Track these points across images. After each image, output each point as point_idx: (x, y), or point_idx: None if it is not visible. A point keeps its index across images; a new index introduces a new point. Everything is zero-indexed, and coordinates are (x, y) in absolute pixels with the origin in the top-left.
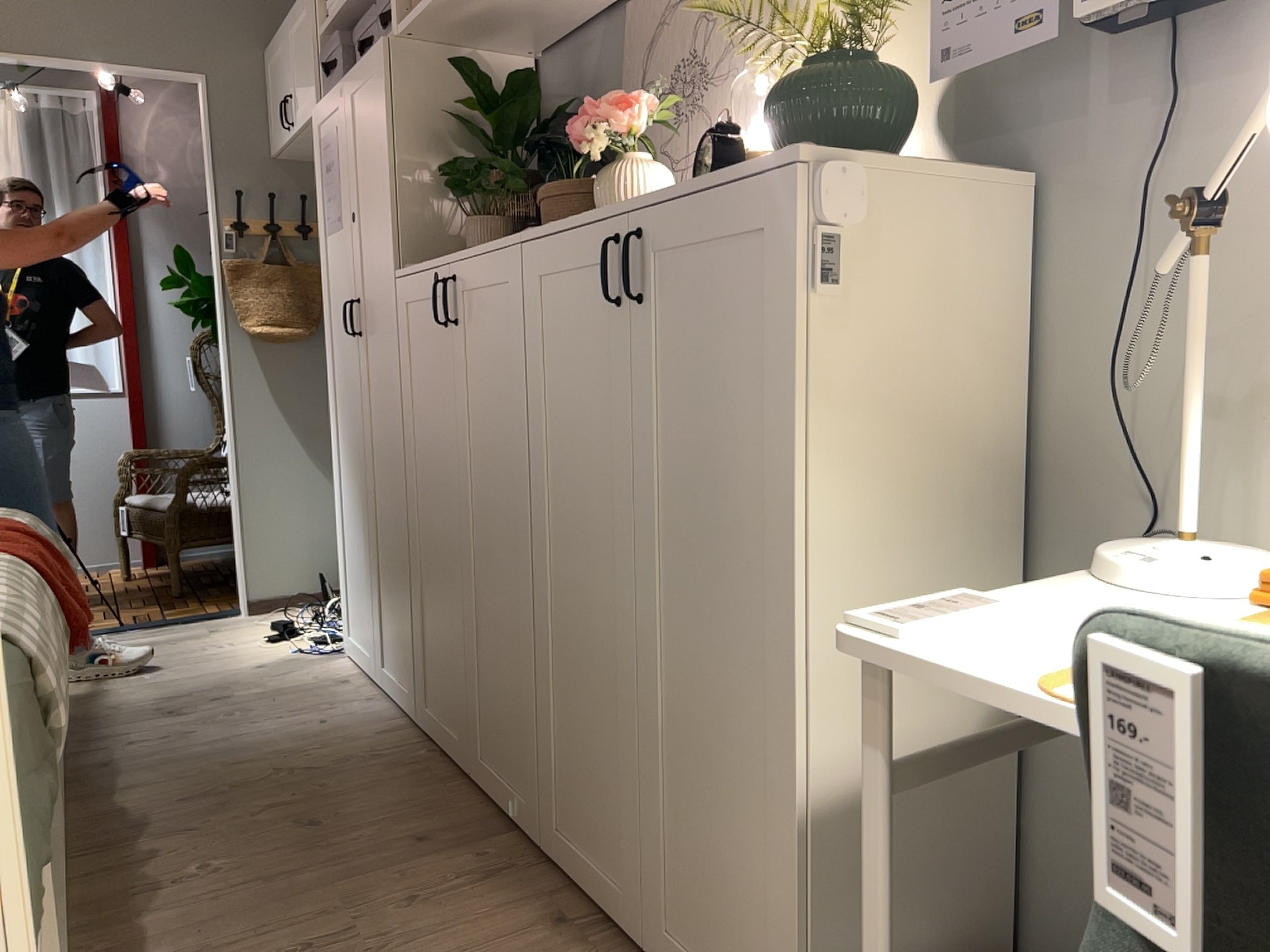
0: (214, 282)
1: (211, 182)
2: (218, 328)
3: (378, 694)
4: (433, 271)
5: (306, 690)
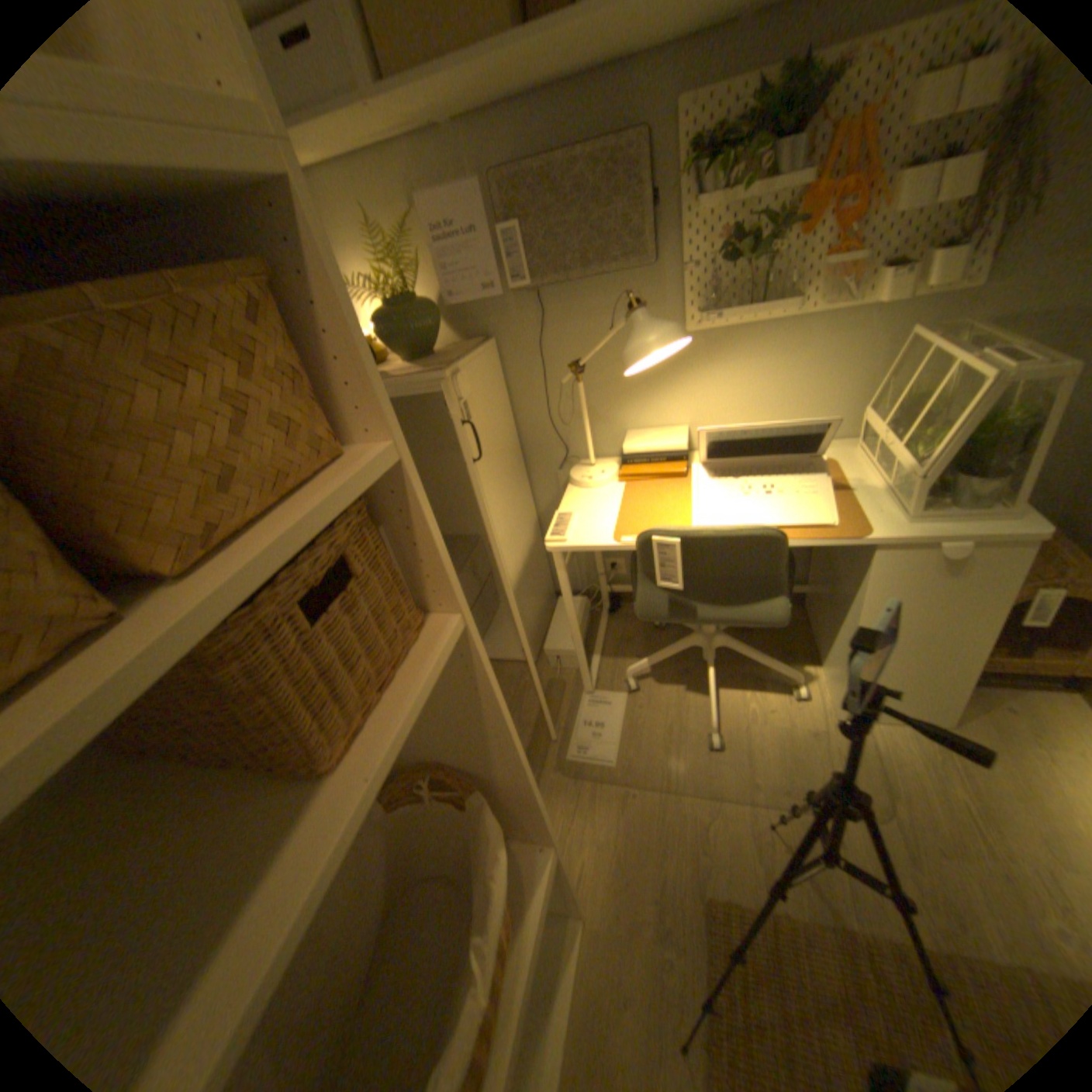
0: None
1: None
2: None
3: None
4: None
5: None
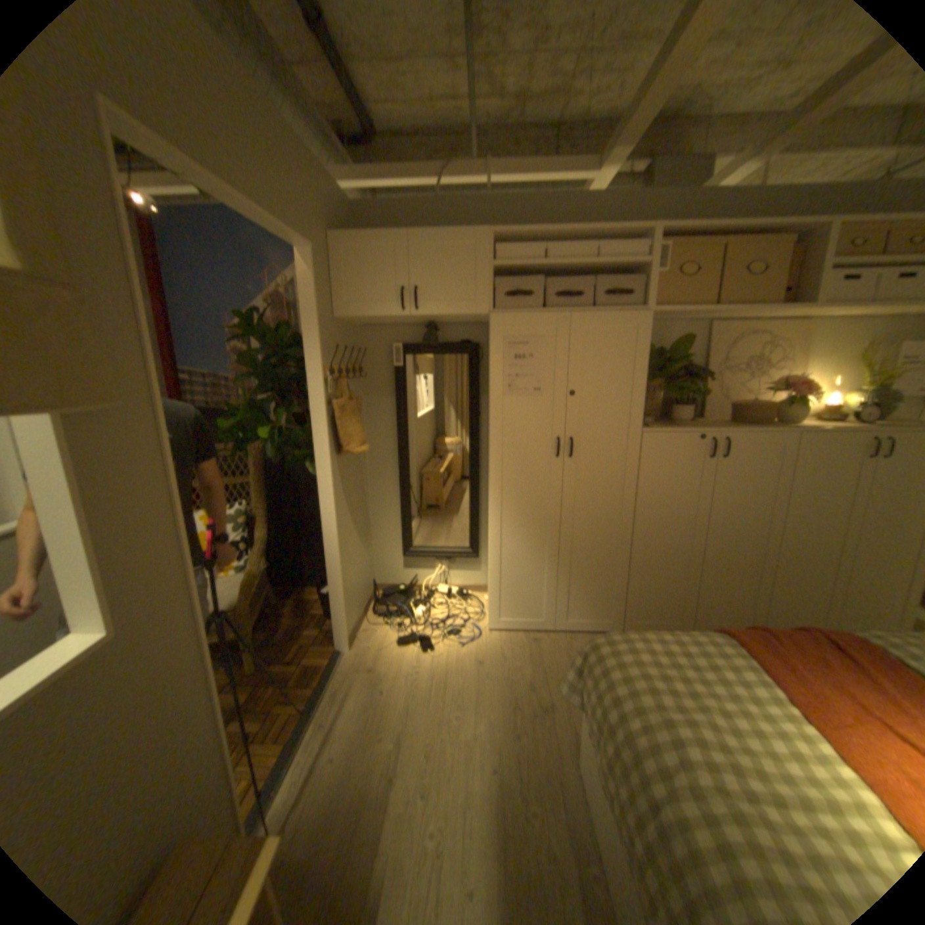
0: (311, 417)
1: (319, 337)
2: (317, 453)
3: (564, 634)
4: (702, 434)
5: (537, 654)
